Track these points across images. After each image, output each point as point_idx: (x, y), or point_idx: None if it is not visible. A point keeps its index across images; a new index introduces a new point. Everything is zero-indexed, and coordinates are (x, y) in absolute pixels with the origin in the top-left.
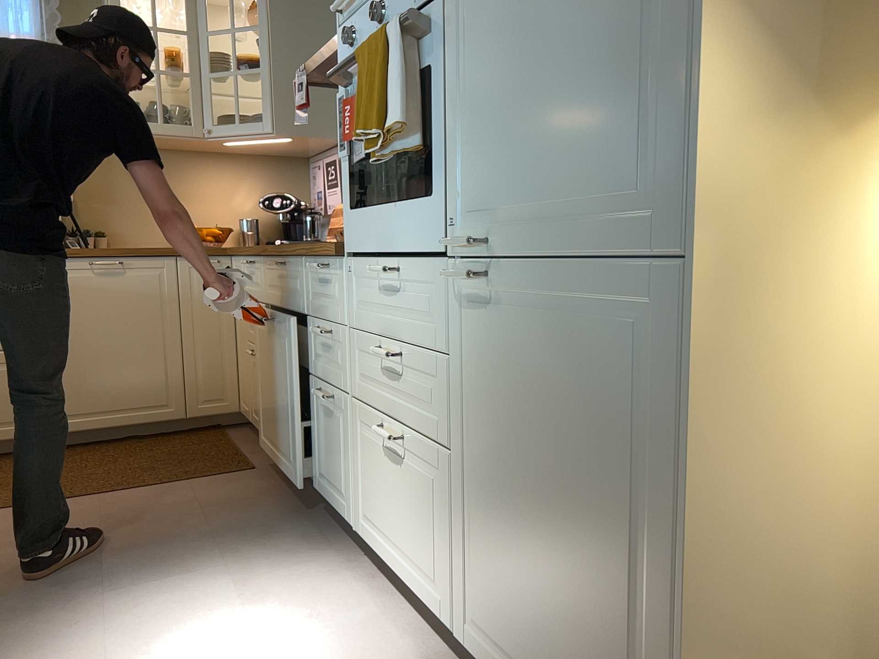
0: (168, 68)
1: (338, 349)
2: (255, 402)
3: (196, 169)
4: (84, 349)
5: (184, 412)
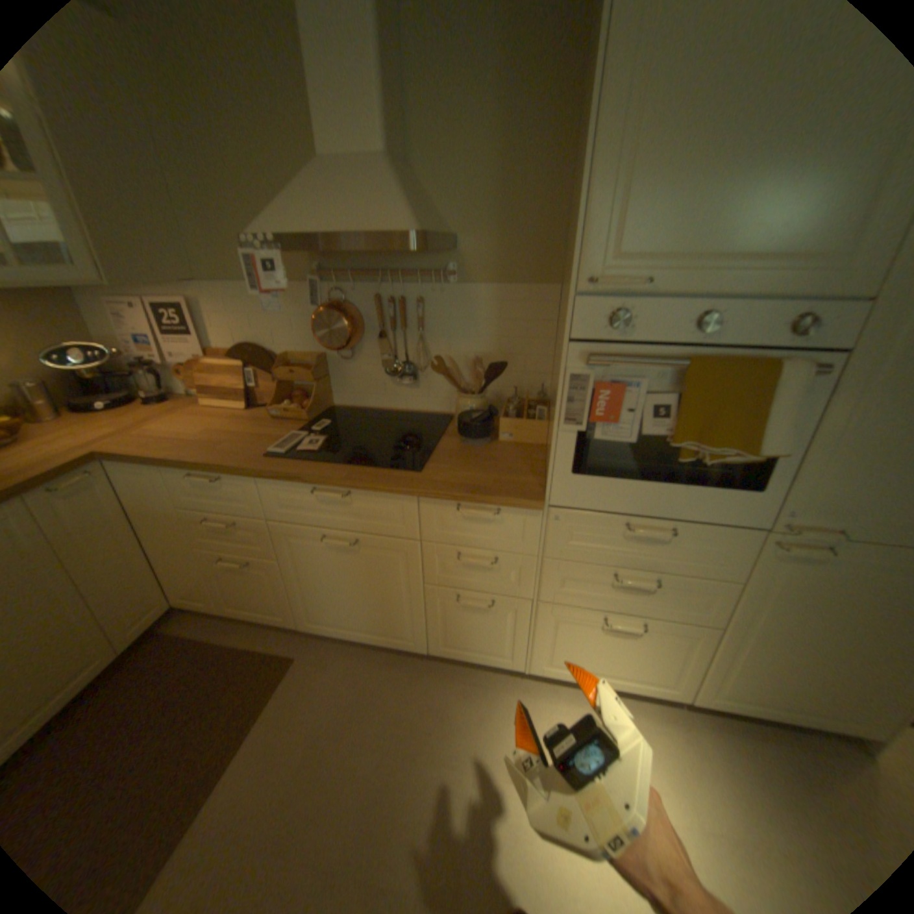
0: None
1: (509, 570)
2: (235, 601)
3: None
4: None
5: (115, 653)
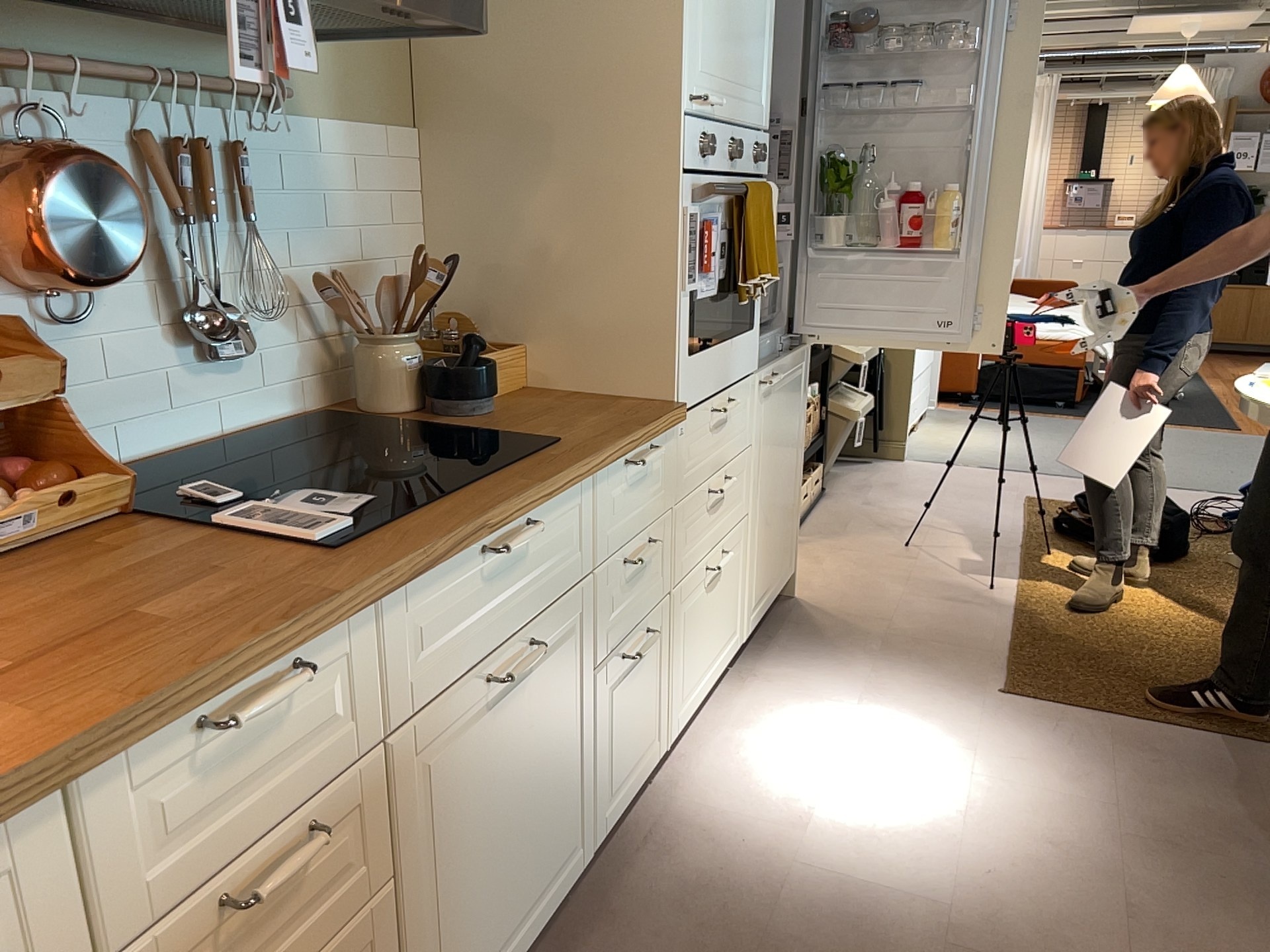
0: None
1: (655, 553)
2: None
3: None
4: None
5: None
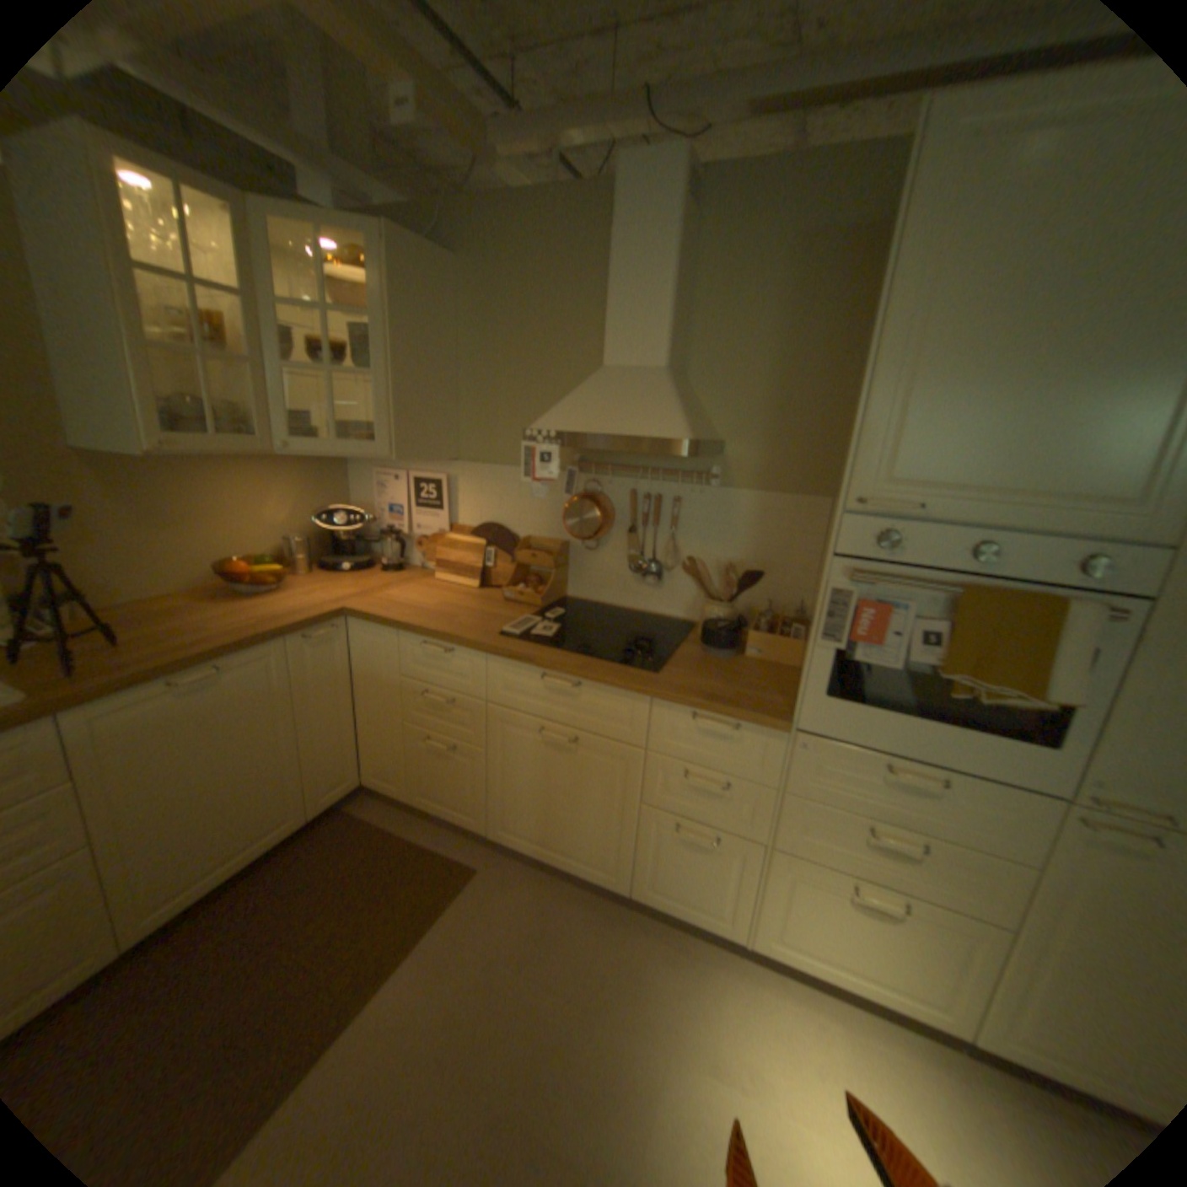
0: (203, 345)
1: (742, 801)
2: (429, 789)
3: (212, 476)
4: (170, 809)
5: (305, 818)
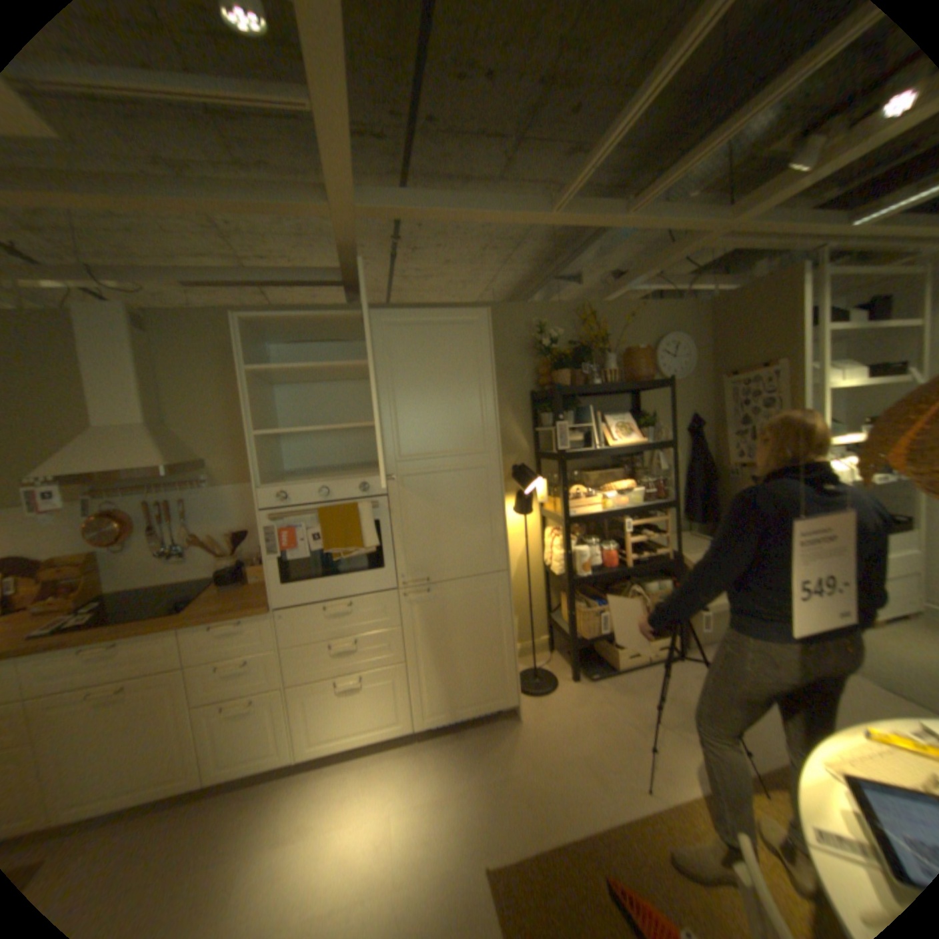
0: None
1: (256, 669)
2: None
3: None
4: None
5: None
